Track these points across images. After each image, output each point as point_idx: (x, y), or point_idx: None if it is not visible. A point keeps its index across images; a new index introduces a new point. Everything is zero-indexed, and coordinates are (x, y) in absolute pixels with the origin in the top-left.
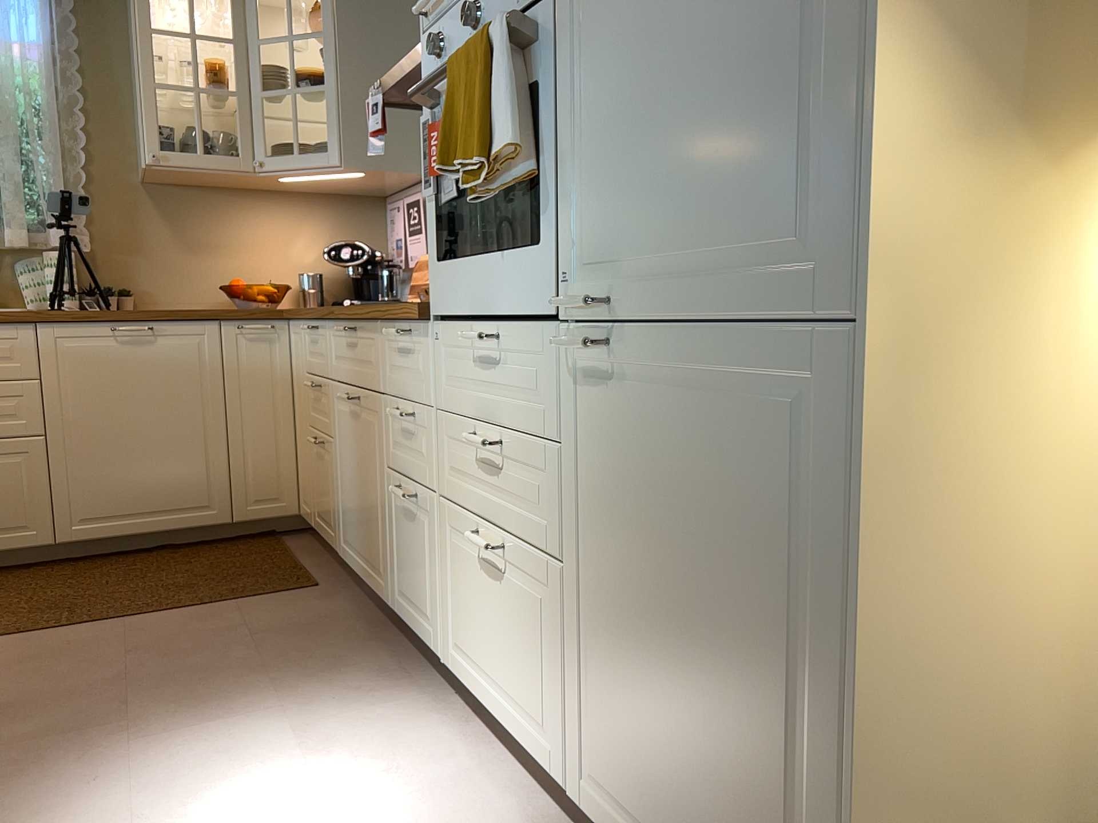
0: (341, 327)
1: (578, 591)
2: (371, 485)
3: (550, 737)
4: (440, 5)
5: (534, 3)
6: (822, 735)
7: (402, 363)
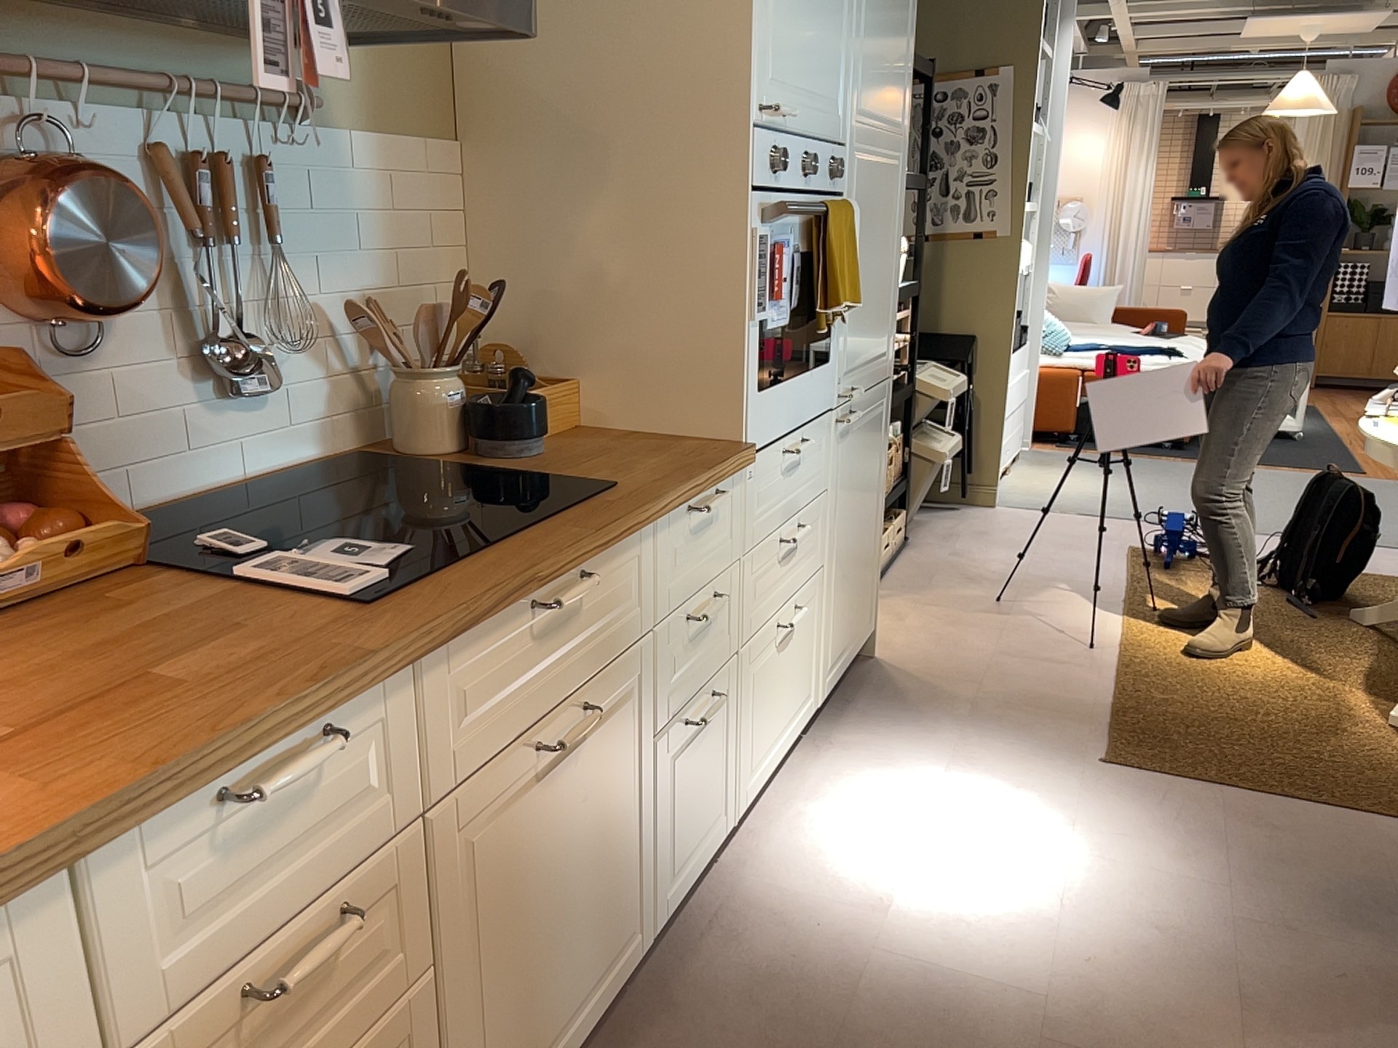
0: (575, 590)
1: (830, 568)
2: (610, 825)
3: (809, 693)
4: (775, 117)
5: (835, 194)
6: (878, 518)
7: (697, 546)
